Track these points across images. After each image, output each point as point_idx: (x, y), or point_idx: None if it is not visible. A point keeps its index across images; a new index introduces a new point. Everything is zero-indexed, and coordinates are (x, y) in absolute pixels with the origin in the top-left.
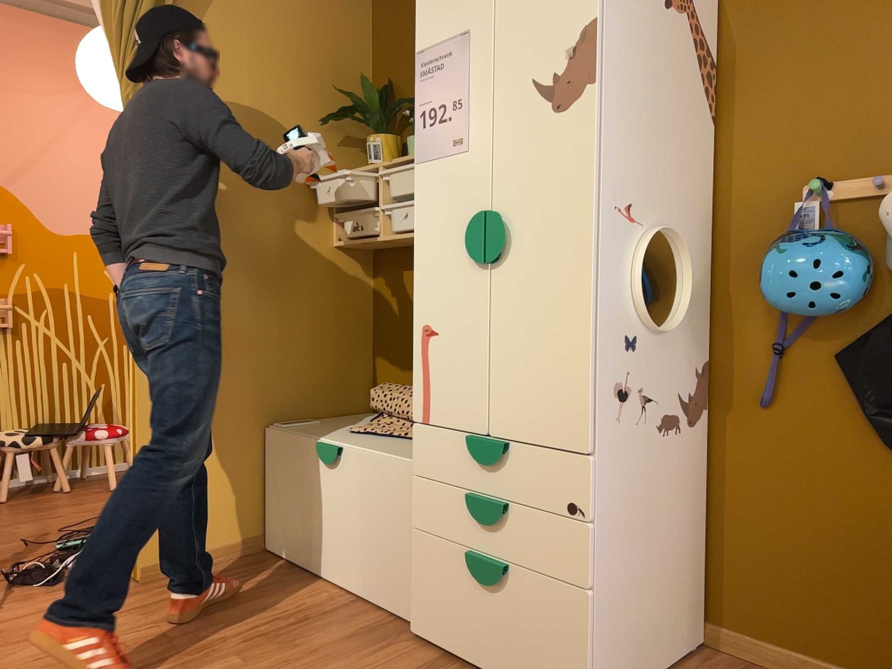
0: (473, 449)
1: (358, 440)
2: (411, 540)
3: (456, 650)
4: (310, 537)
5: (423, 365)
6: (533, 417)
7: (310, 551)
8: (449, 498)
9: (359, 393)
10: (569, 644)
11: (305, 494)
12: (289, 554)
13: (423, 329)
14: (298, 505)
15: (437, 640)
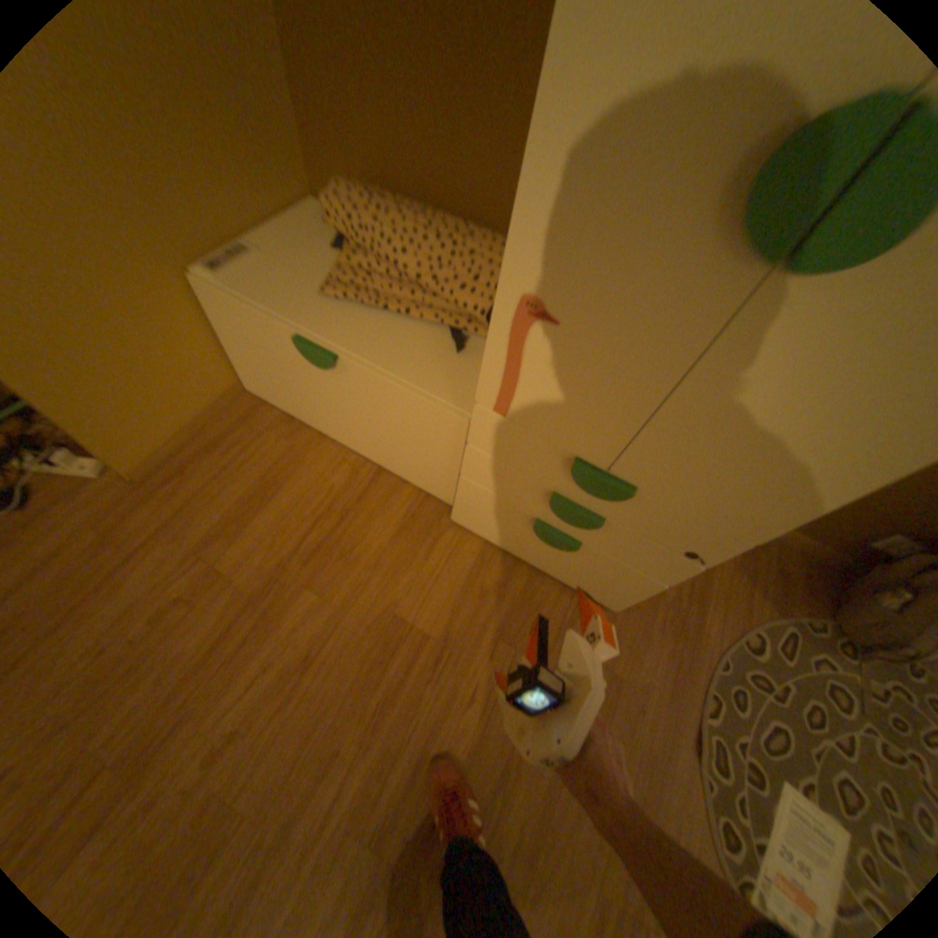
0: (580, 479)
1: (351, 331)
2: (459, 482)
3: (501, 546)
4: (308, 409)
5: (511, 353)
6: (695, 490)
7: (311, 418)
8: (520, 481)
9: (289, 173)
10: (625, 591)
11: (288, 373)
12: (282, 408)
13: (525, 302)
14: (283, 379)
15: (481, 535)
